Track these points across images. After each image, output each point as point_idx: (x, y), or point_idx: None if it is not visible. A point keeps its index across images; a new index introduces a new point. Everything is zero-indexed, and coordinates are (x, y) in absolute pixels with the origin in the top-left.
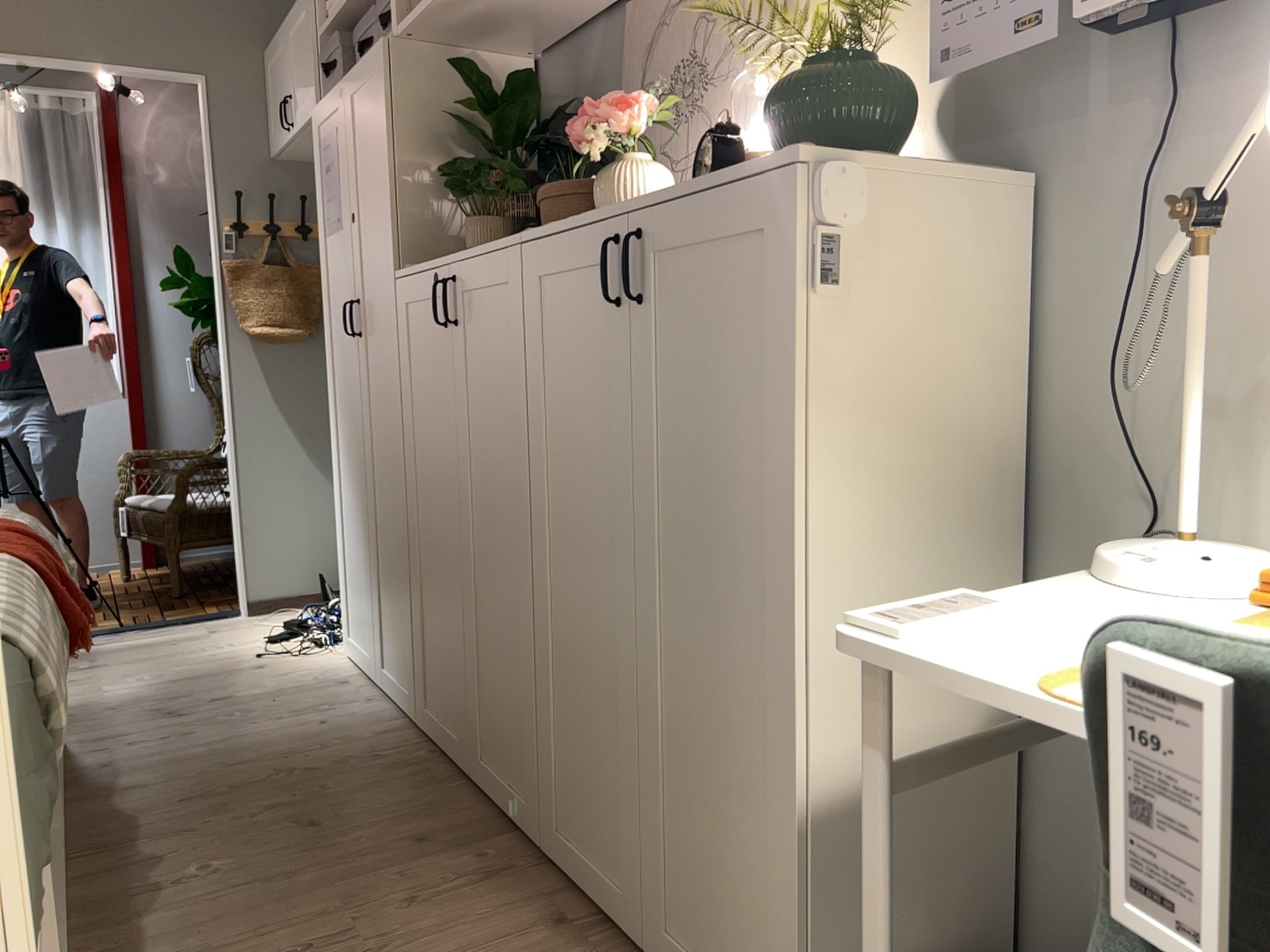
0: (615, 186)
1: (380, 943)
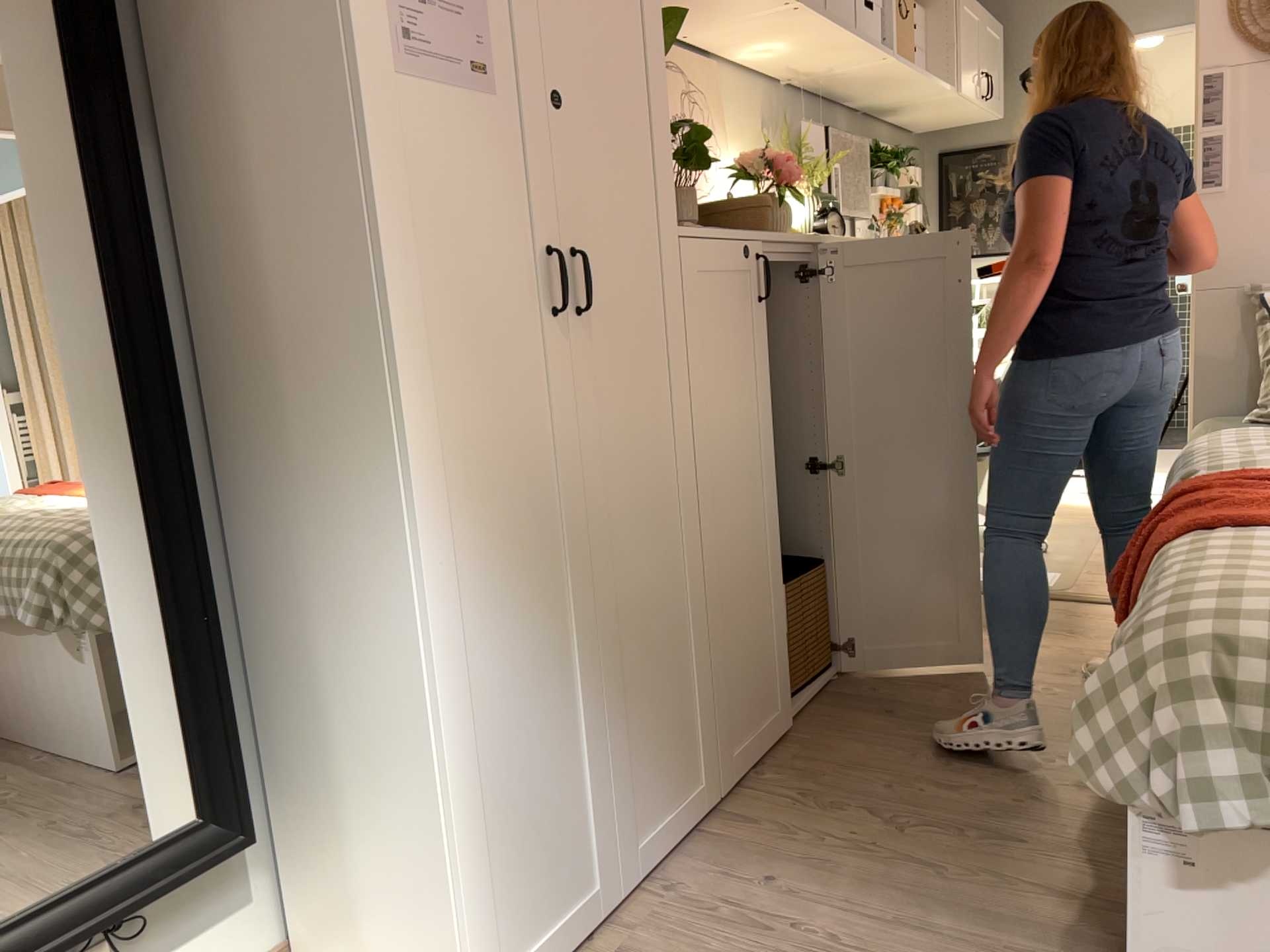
0: (792, 214)
1: (981, 682)
